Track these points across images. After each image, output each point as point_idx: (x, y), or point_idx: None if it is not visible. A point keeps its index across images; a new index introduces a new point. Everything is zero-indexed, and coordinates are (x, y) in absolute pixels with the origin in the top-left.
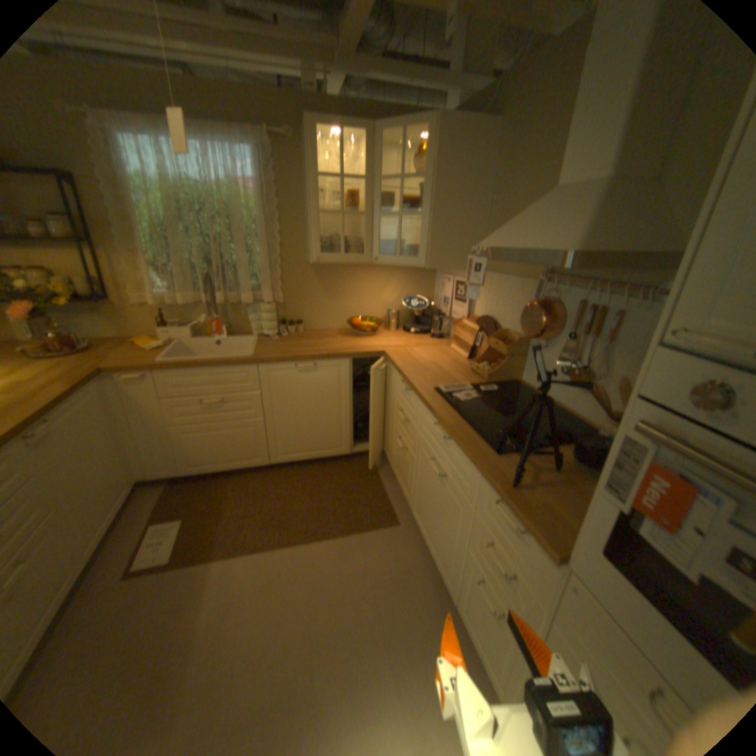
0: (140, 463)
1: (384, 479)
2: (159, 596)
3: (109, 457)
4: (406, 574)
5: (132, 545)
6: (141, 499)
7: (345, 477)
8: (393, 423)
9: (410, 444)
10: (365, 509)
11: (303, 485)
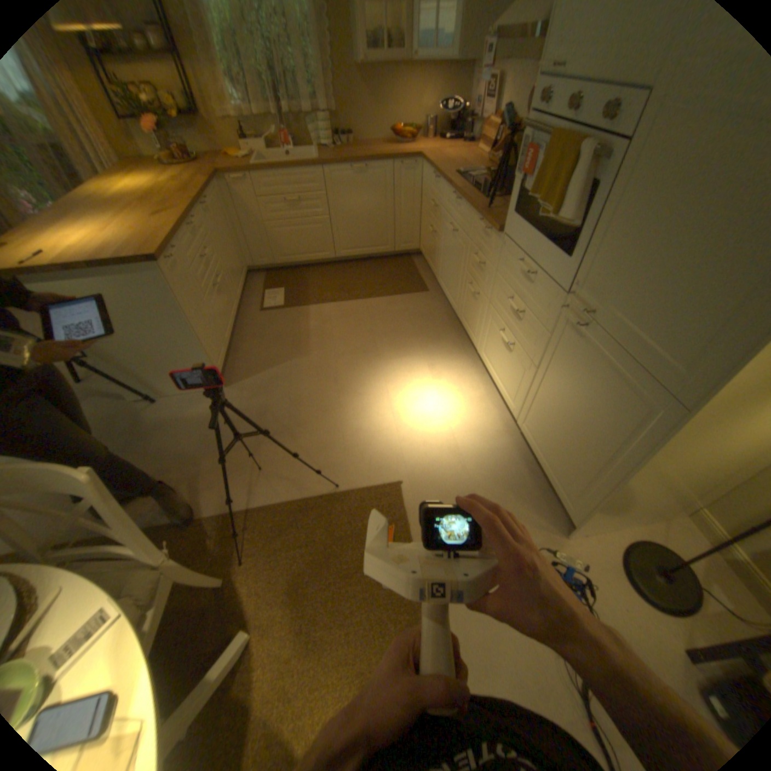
0: (247, 253)
1: (418, 270)
2: (283, 318)
3: (232, 241)
4: (430, 312)
5: (258, 299)
6: (252, 280)
7: (389, 268)
8: (426, 219)
9: (437, 227)
10: (404, 284)
11: (360, 273)
